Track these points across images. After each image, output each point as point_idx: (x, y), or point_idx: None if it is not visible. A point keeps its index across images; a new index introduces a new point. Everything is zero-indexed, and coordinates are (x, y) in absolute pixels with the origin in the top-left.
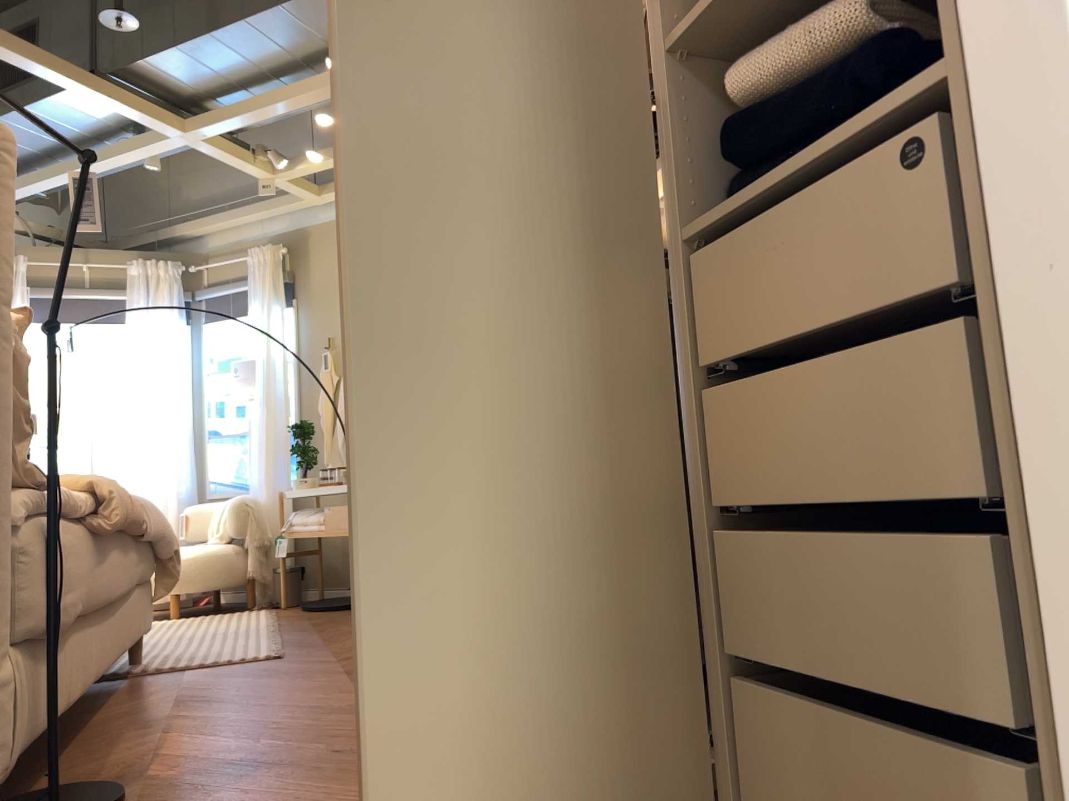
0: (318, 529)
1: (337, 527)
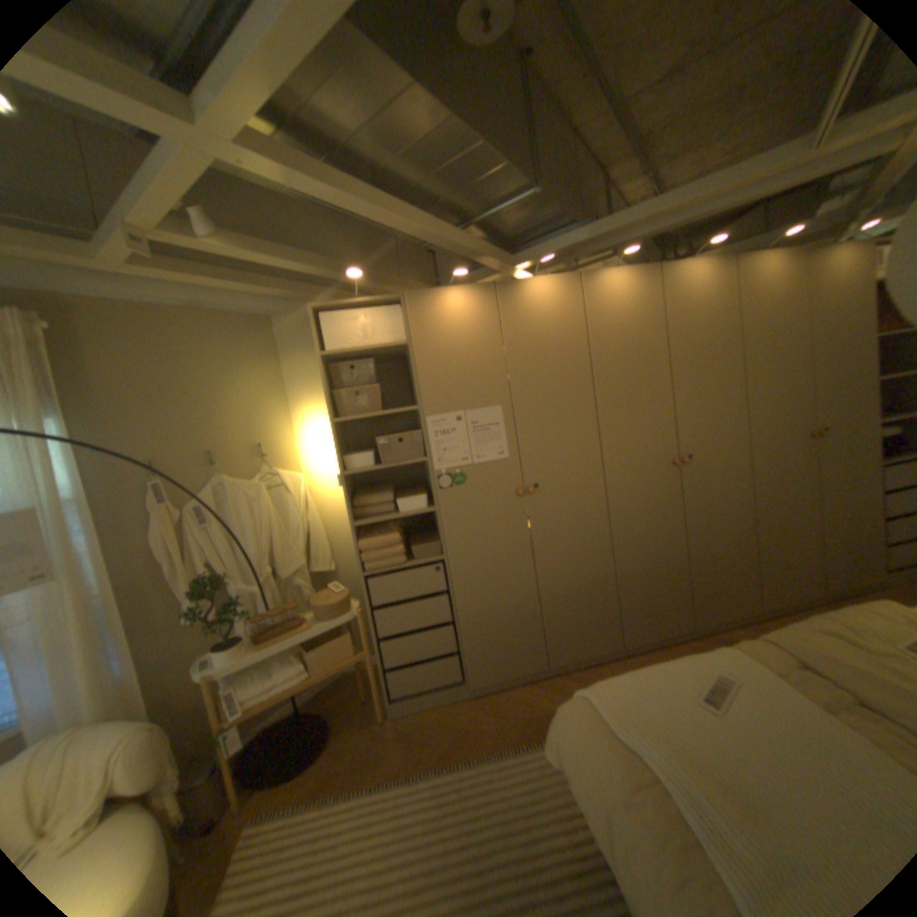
0: (289, 691)
1: (324, 672)
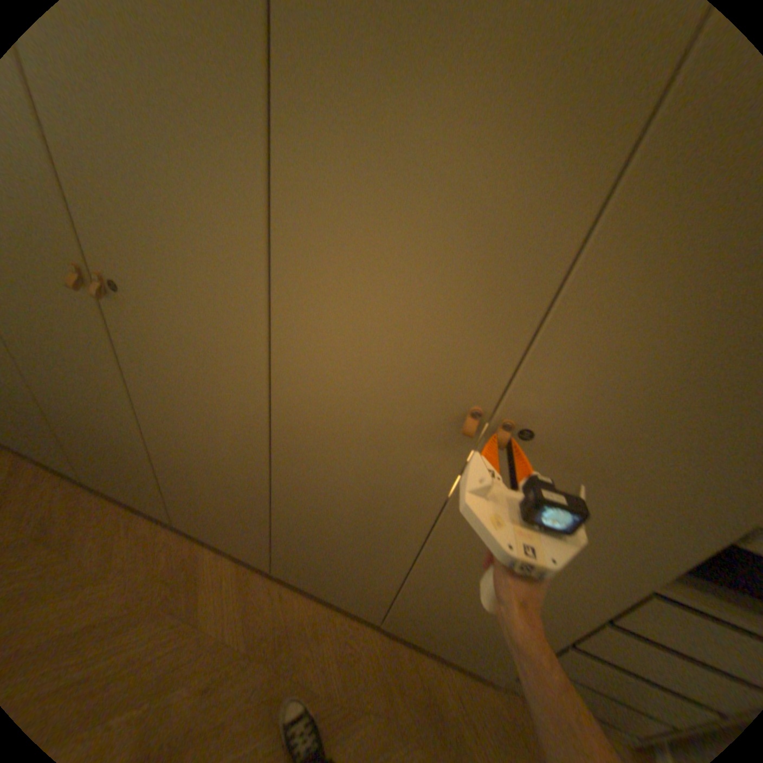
0: None
1: None
